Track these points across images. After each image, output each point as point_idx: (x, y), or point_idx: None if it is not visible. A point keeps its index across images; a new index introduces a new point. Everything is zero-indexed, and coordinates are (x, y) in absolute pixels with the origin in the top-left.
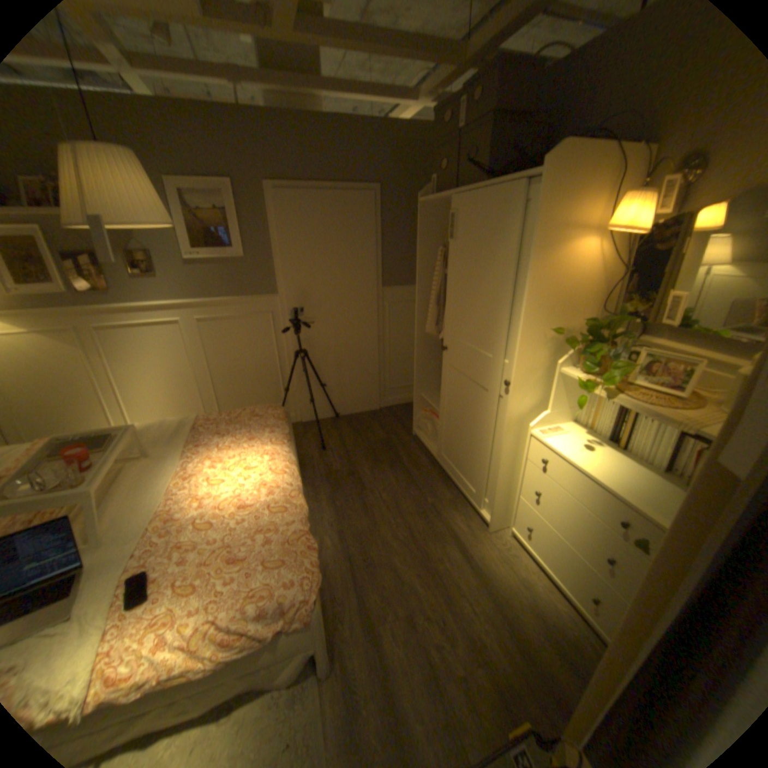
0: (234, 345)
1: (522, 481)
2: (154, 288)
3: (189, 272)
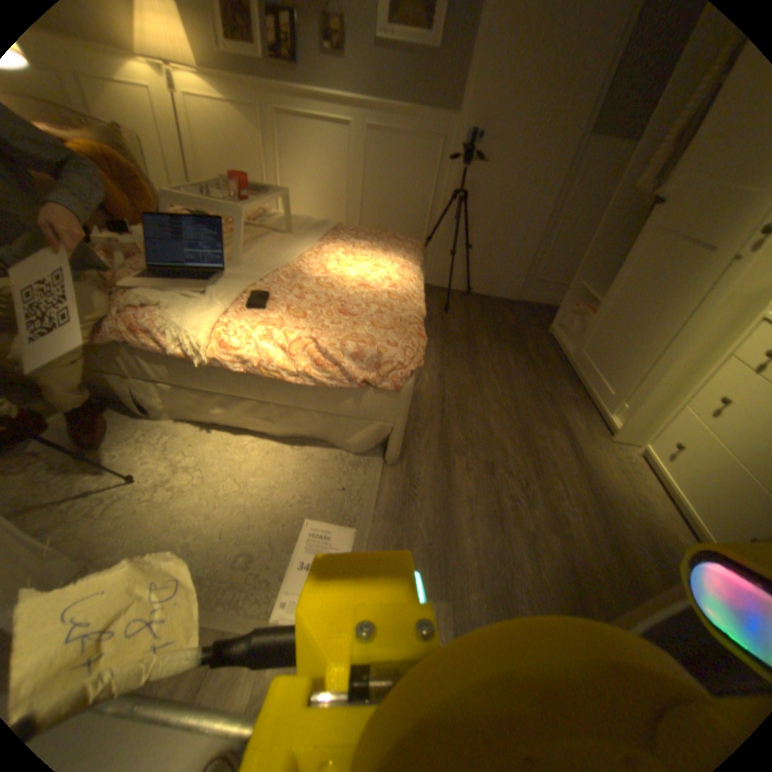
0: (394, 168)
1: (703, 385)
2: (338, 71)
3: (377, 57)
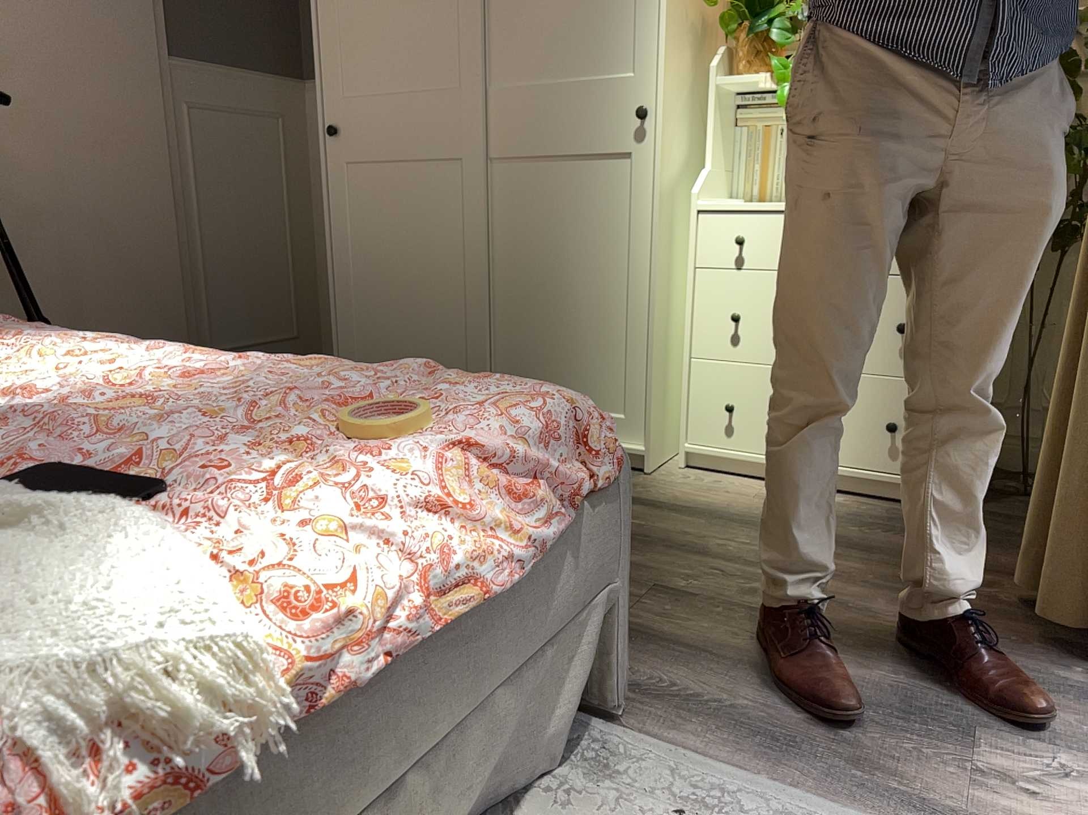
0: None
1: (691, 322)
2: None
3: None
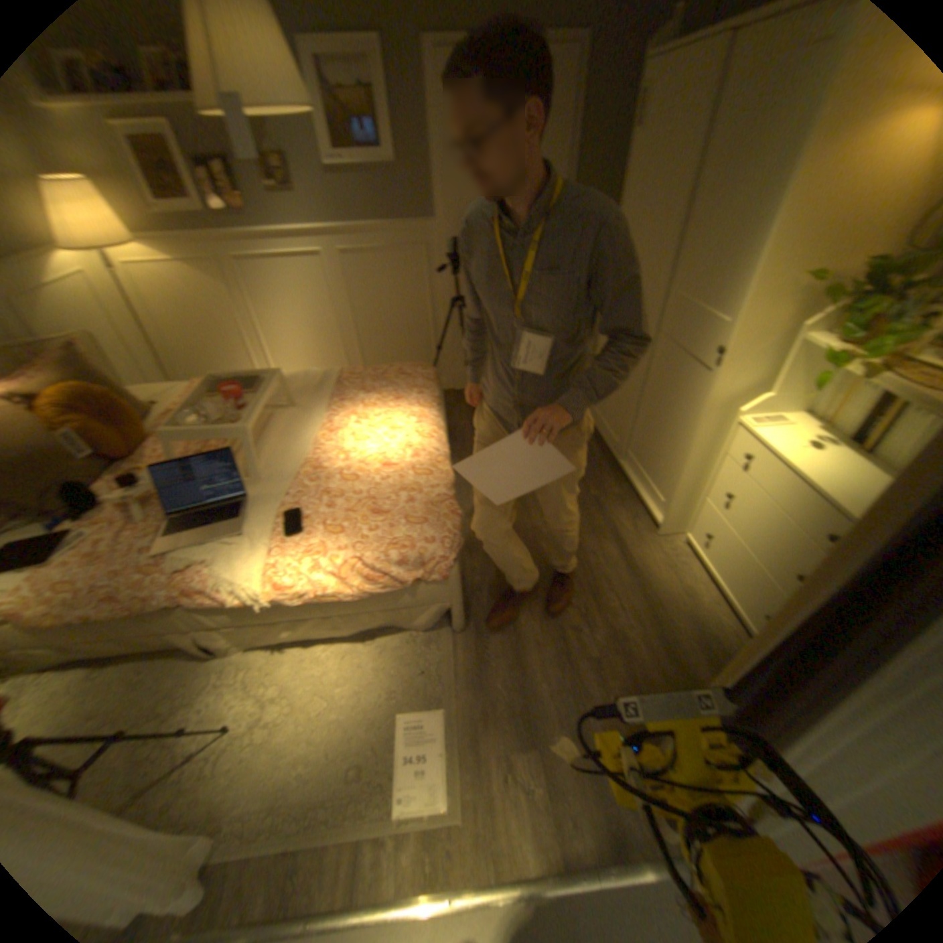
0: (379, 286)
1: (713, 479)
2: (289, 206)
3: (327, 184)
